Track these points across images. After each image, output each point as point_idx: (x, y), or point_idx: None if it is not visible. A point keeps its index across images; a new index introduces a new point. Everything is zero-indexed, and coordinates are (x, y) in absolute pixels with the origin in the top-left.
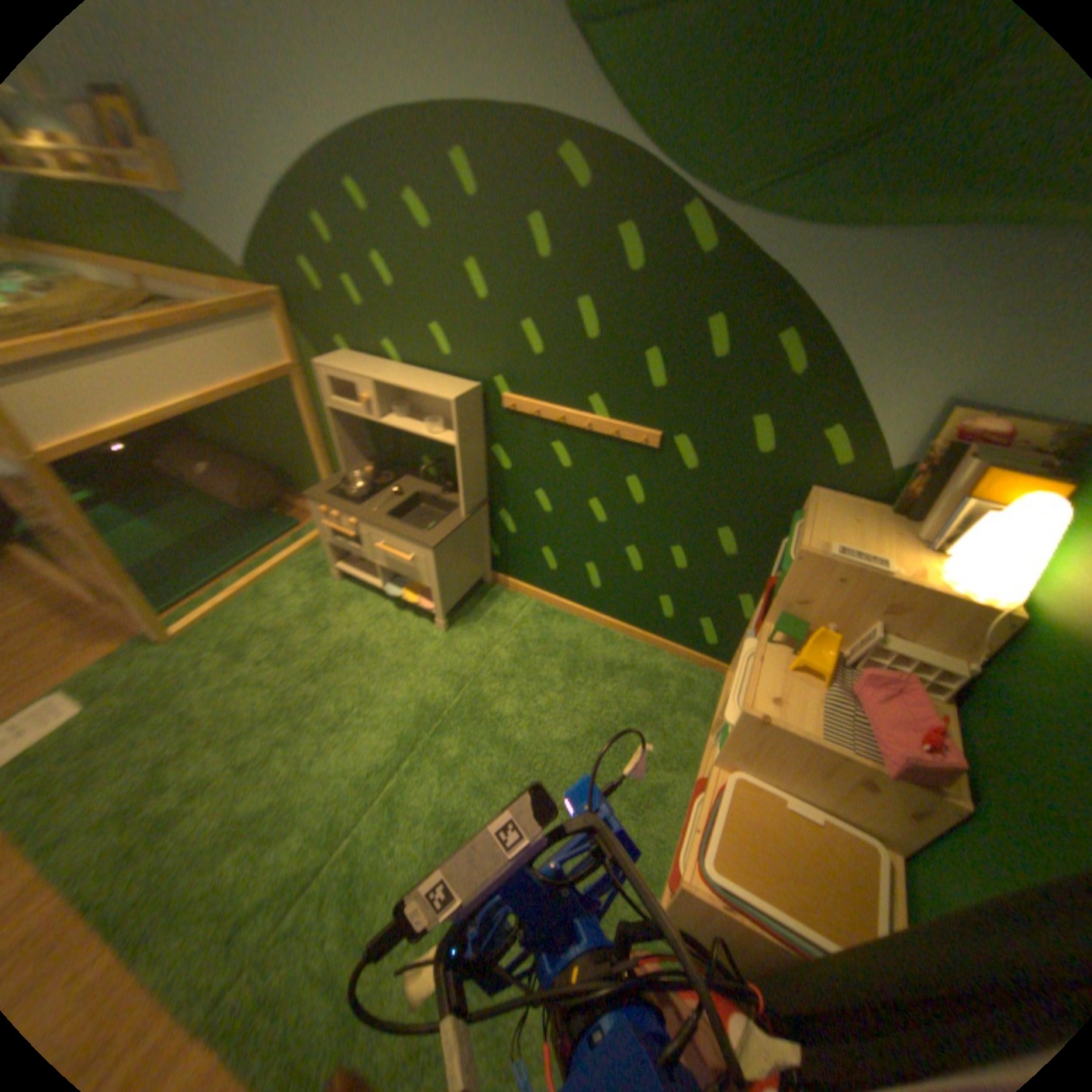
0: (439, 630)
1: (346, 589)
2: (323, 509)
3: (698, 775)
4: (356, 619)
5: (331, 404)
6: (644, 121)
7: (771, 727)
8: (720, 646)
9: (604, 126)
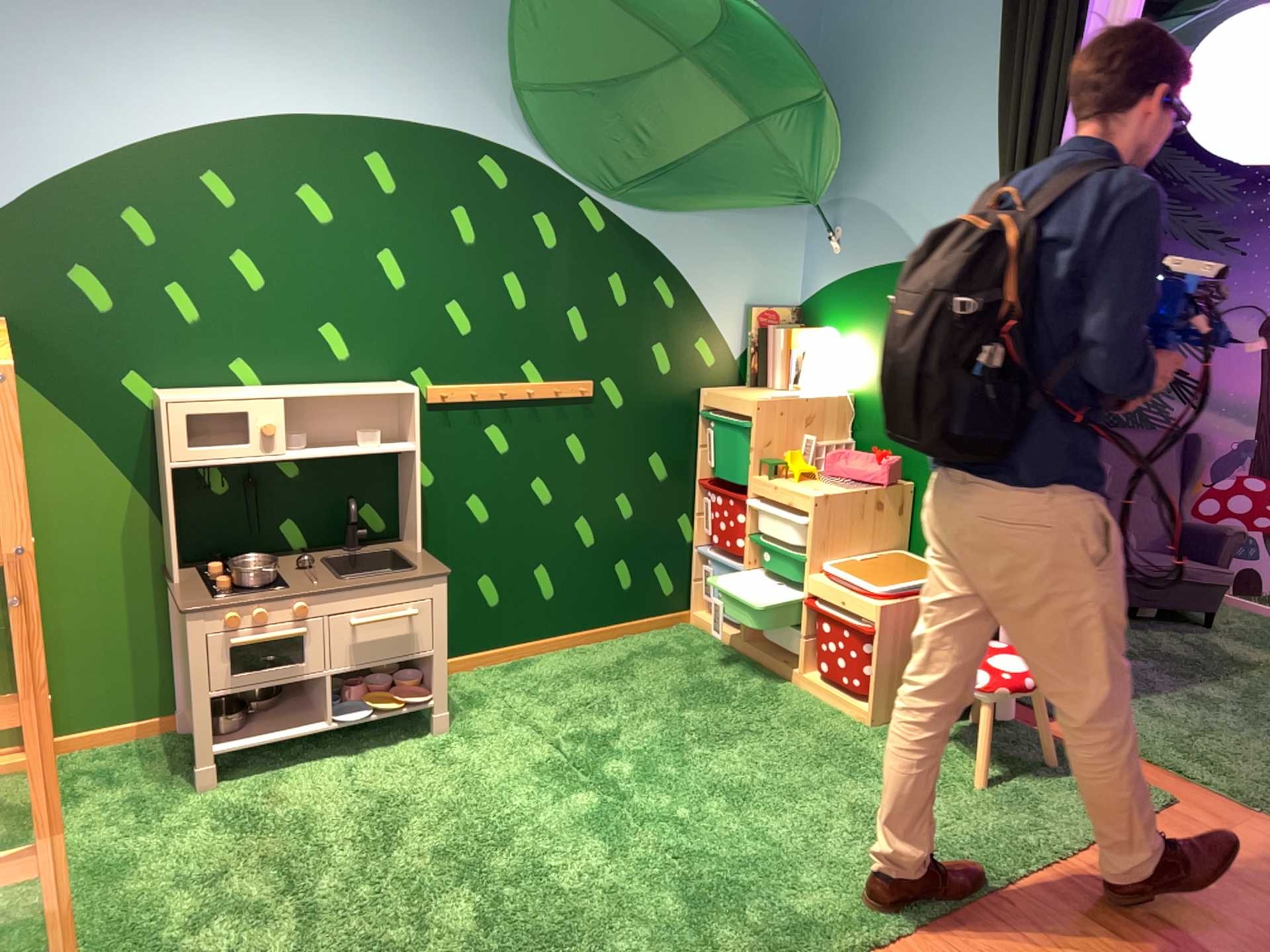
0: (439, 729)
1: (245, 780)
2: (238, 613)
3: (762, 662)
4: (325, 785)
5: (188, 460)
6: (552, 153)
7: (823, 495)
8: (673, 586)
9: (516, 154)
